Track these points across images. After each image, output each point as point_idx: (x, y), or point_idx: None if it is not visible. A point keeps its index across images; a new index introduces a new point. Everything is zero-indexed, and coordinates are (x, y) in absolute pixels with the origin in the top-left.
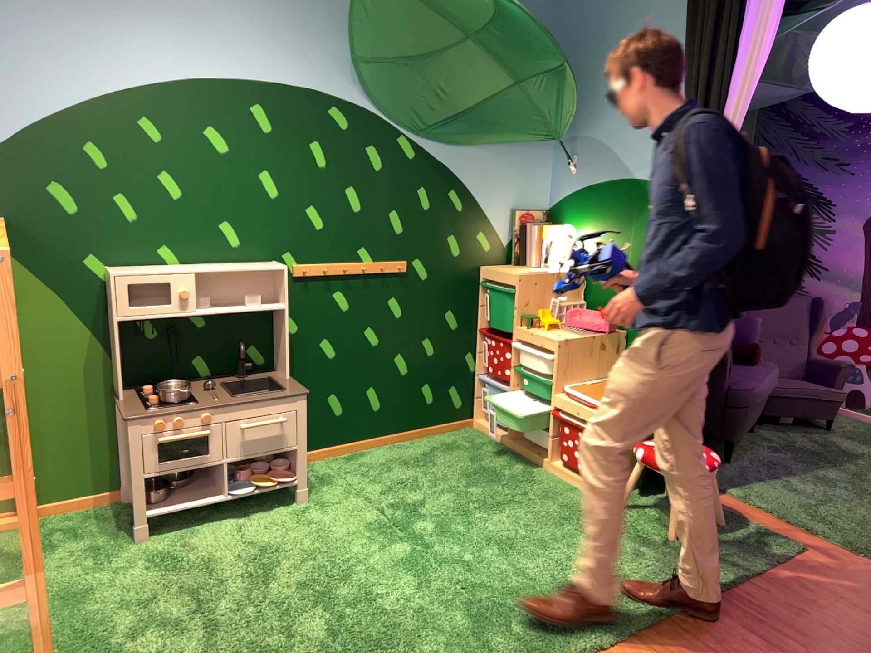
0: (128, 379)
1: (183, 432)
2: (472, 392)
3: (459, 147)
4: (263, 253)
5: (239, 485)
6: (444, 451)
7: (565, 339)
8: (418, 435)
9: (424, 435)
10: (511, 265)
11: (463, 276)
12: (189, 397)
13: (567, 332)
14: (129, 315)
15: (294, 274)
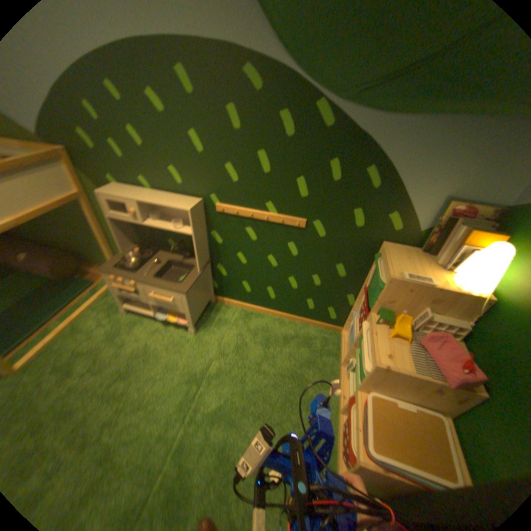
0: (139, 238)
1: (122, 284)
2: (347, 318)
3: (399, 111)
4: (196, 190)
5: (163, 312)
6: (297, 346)
7: (390, 371)
8: (298, 321)
9: (302, 323)
10: (421, 251)
11: (363, 244)
12: (131, 267)
13: (413, 356)
14: (108, 214)
15: (216, 208)
